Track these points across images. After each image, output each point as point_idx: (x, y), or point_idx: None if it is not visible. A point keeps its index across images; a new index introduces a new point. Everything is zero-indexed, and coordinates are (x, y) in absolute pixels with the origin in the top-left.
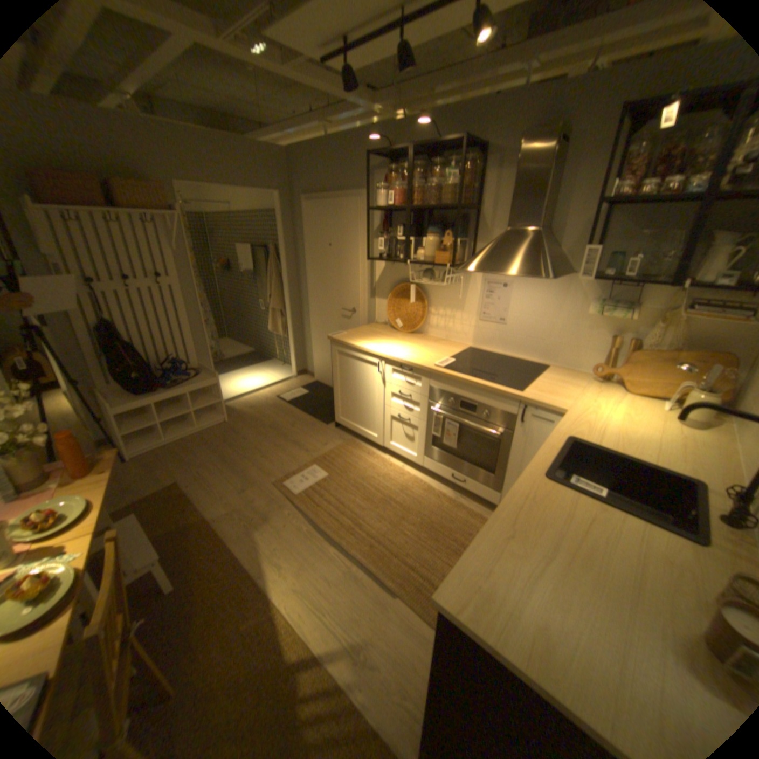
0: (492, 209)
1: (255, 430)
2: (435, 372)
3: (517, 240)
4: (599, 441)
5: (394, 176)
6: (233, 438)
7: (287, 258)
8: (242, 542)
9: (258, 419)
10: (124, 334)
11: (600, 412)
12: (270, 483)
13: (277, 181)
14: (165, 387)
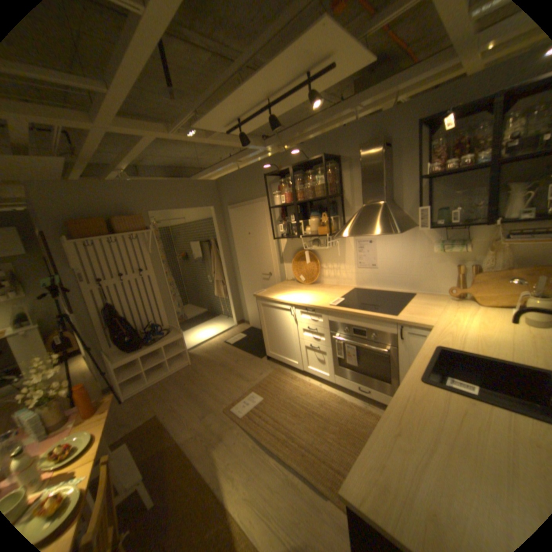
0: (350, 194)
1: (210, 369)
2: (330, 310)
3: (370, 211)
4: (462, 347)
5: (283, 185)
6: (194, 377)
7: (222, 246)
8: (204, 460)
9: (211, 360)
10: (120, 311)
11: (460, 324)
12: (222, 409)
13: (211, 200)
14: (146, 344)
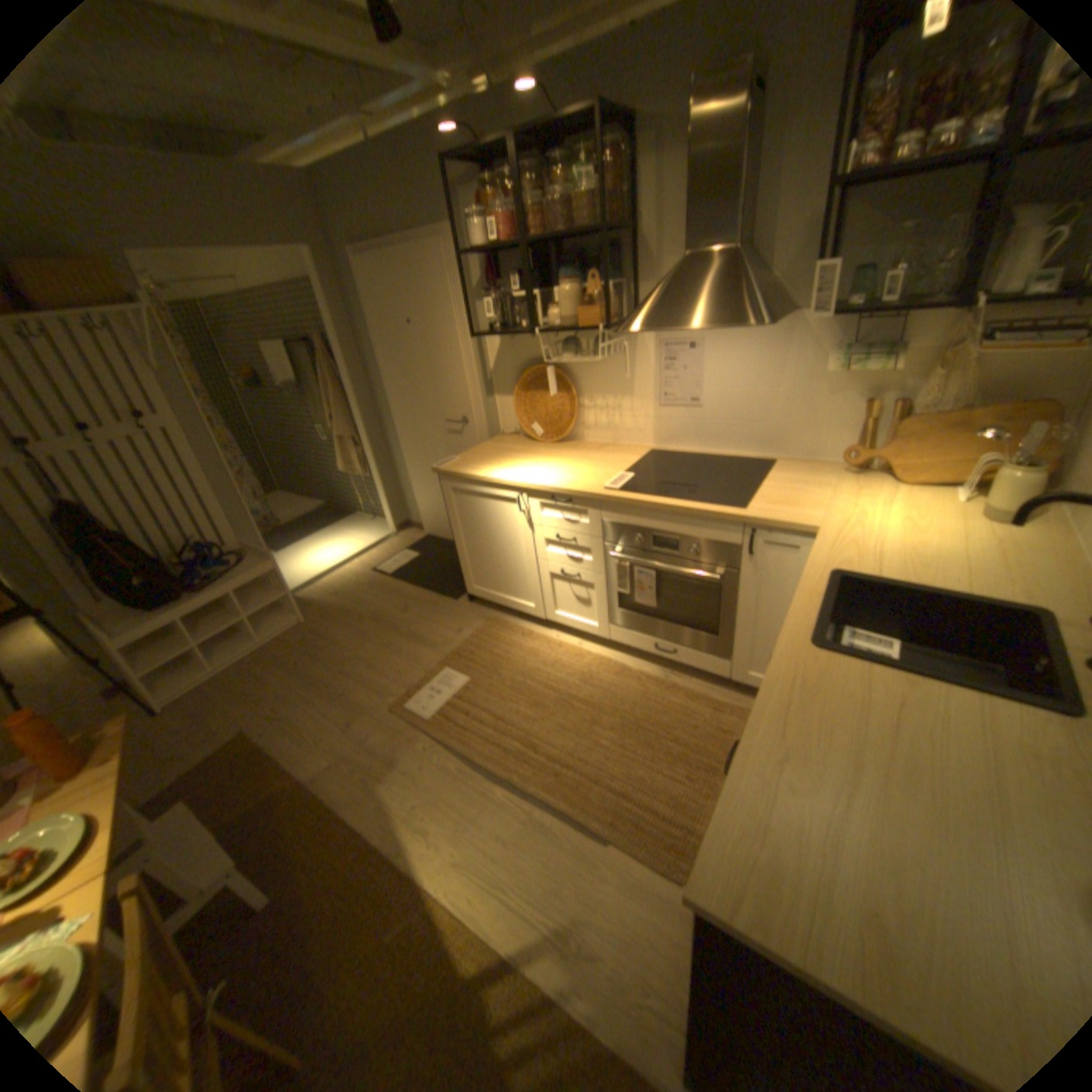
0: (655, 224)
1: (349, 628)
2: (607, 499)
3: (704, 270)
4: (877, 568)
5: (489, 192)
6: (318, 647)
7: (345, 354)
8: (362, 806)
9: (350, 610)
10: (106, 519)
11: (867, 522)
12: (387, 706)
13: (302, 229)
14: (192, 590)
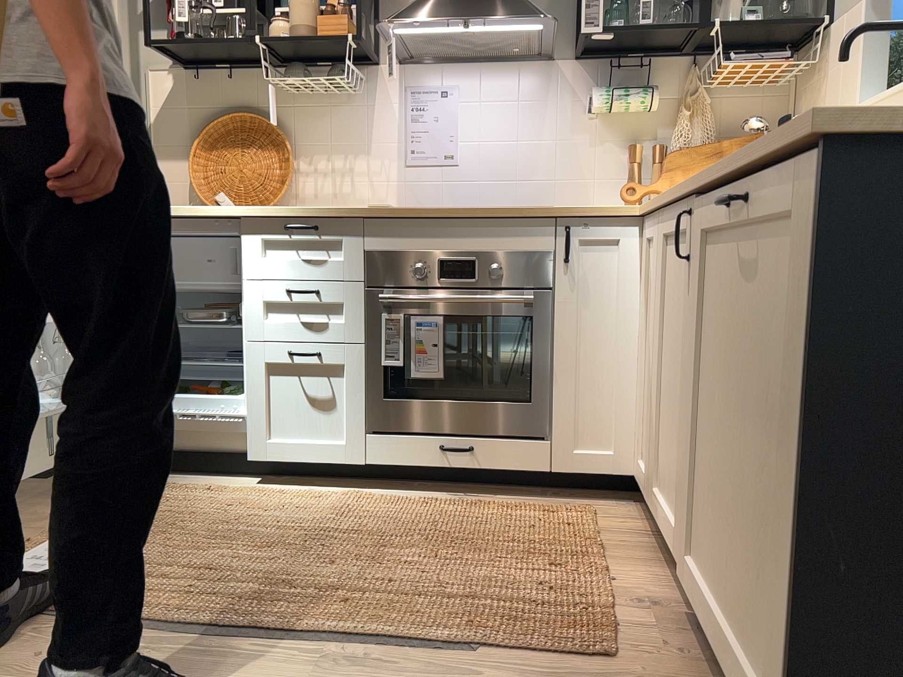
0: None
1: None
2: (377, 213)
3: None
4: None
5: None
6: None
7: None
8: None
9: None
10: None
11: None
12: None
13: None
14: None
